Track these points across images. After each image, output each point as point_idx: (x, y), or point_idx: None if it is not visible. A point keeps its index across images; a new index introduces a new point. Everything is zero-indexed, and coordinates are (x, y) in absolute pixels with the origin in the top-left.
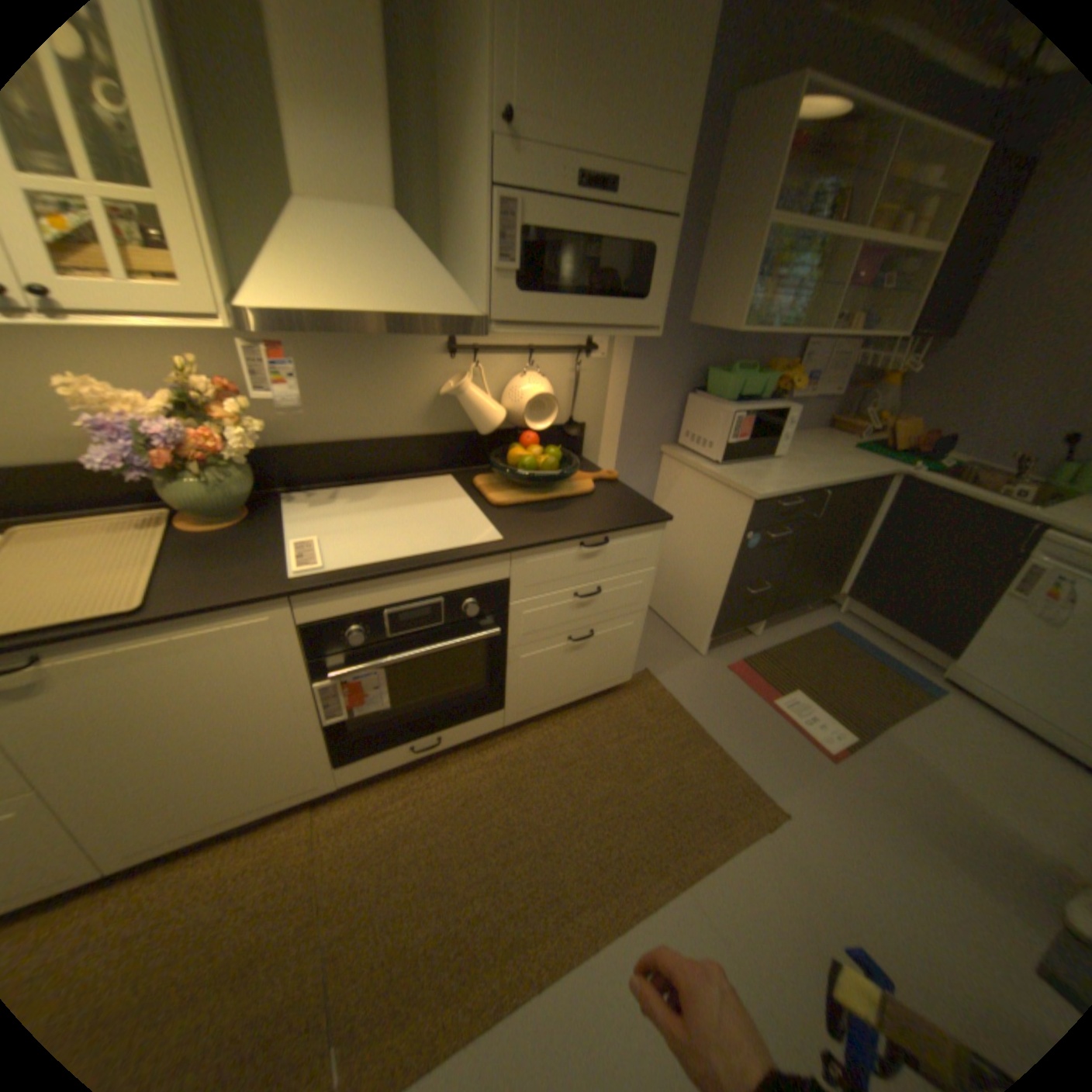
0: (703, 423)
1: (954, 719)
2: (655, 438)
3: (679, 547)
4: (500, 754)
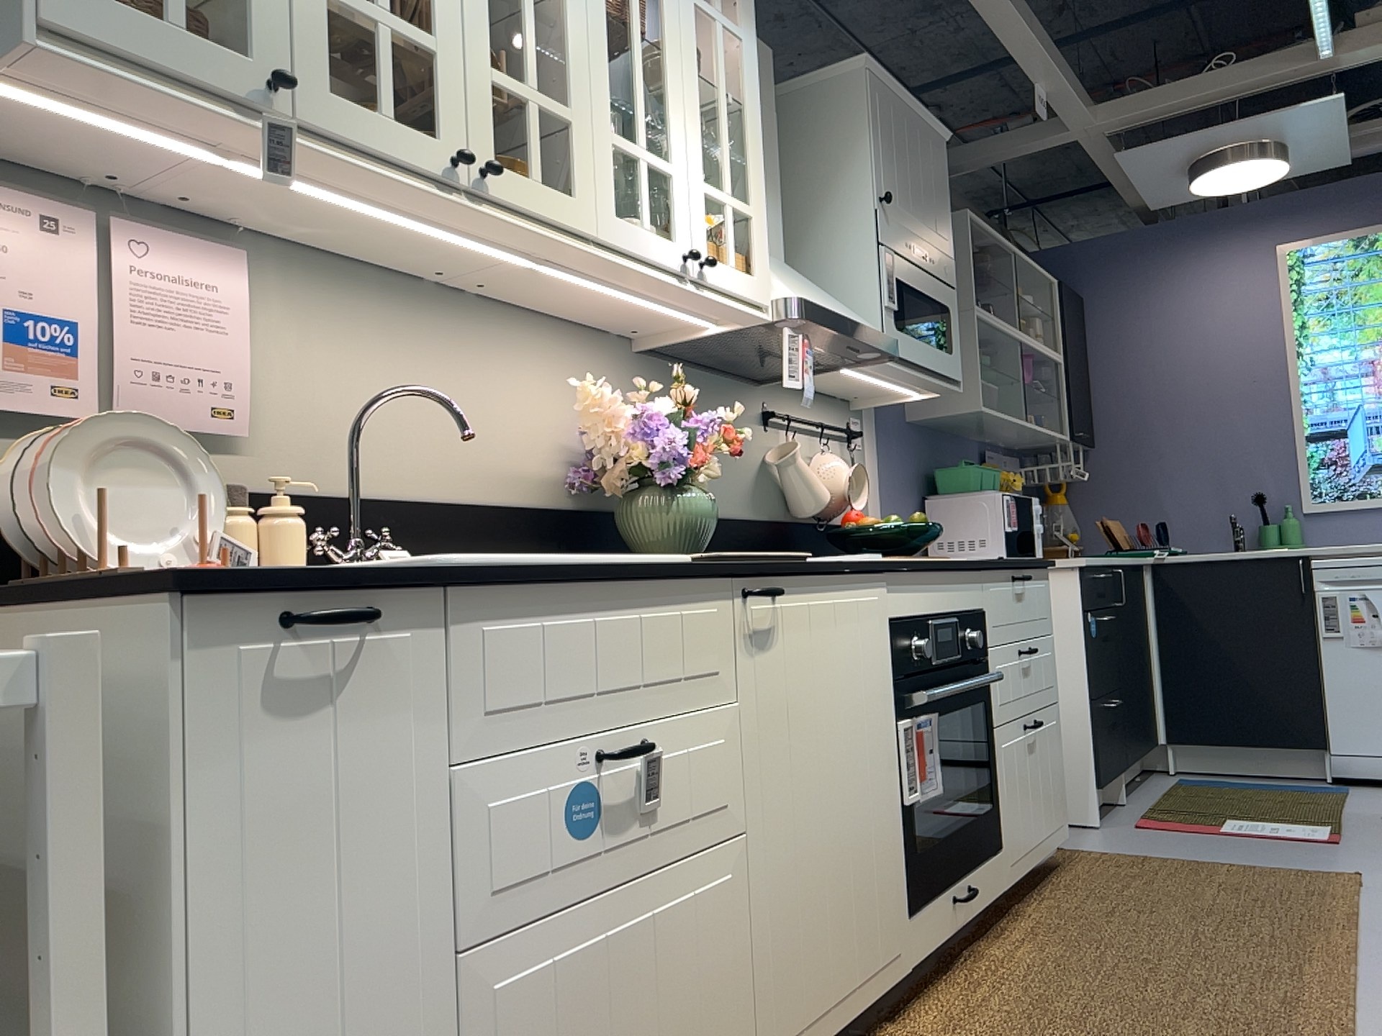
0: (960, 526)
1: (1375, 796)
2: None
3: None
4: (1025, 930)
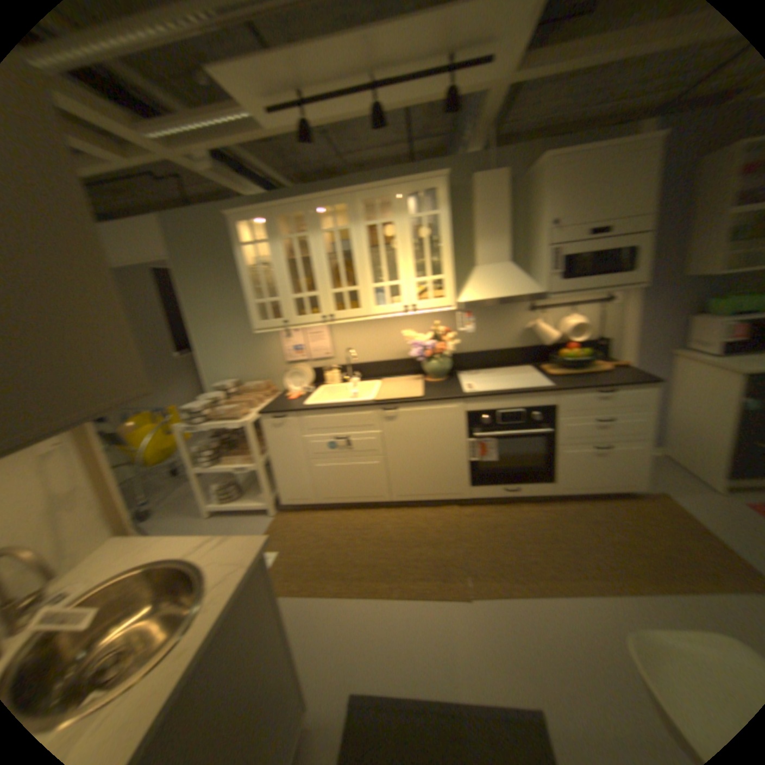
0: (704, 333)
1: None
2: (666, 345)
3: (693, 416)
4: (552, 510)
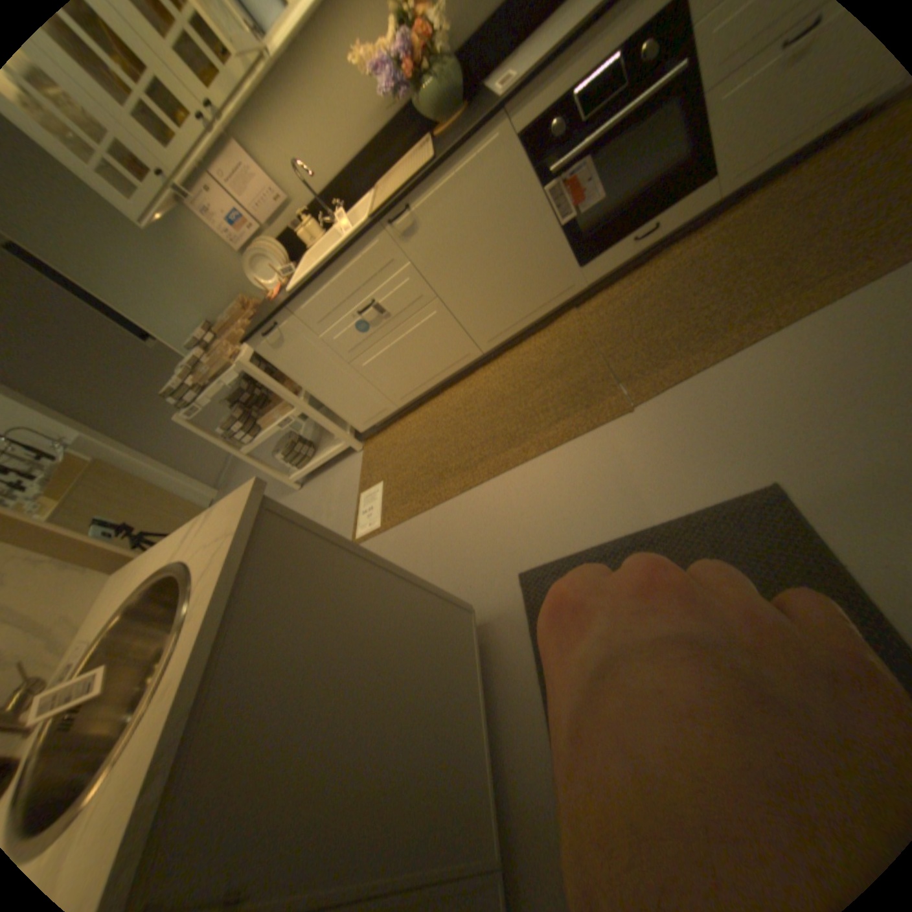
0: None
1: None
2: None
3: None
4: (725, 223)
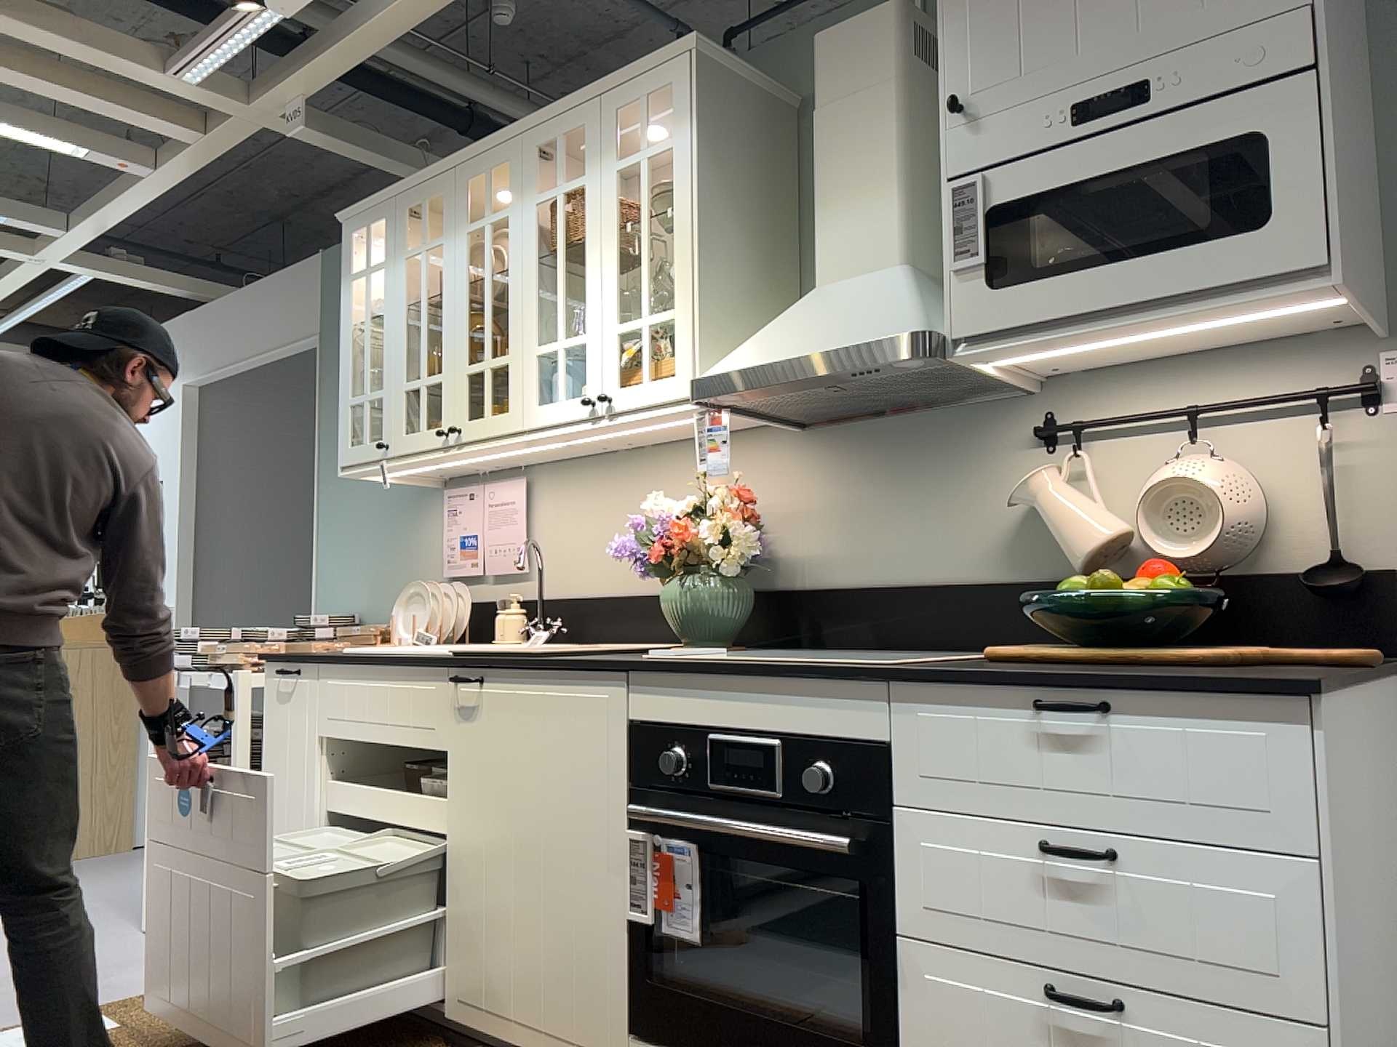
0: None
1: None
2: None
3: None
4: None
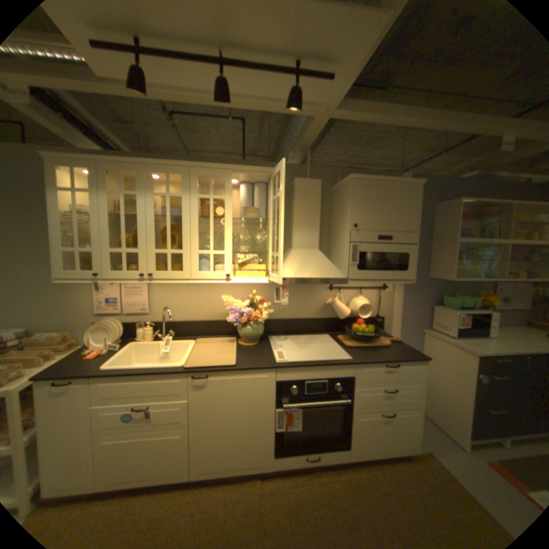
0: (444, 319)
1: None
2: (419, 325)
3: (441, 382)
4: (348, 479)
